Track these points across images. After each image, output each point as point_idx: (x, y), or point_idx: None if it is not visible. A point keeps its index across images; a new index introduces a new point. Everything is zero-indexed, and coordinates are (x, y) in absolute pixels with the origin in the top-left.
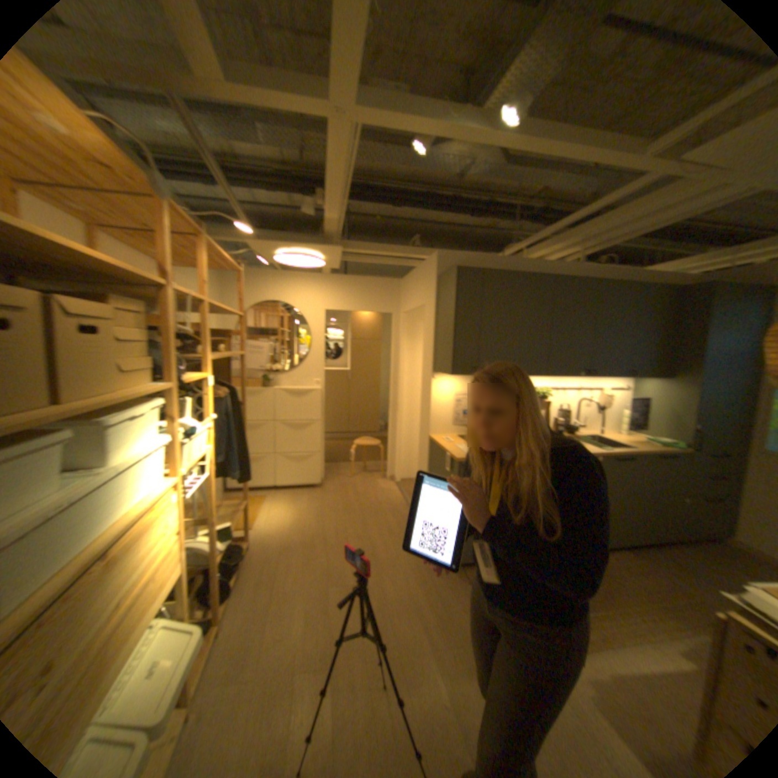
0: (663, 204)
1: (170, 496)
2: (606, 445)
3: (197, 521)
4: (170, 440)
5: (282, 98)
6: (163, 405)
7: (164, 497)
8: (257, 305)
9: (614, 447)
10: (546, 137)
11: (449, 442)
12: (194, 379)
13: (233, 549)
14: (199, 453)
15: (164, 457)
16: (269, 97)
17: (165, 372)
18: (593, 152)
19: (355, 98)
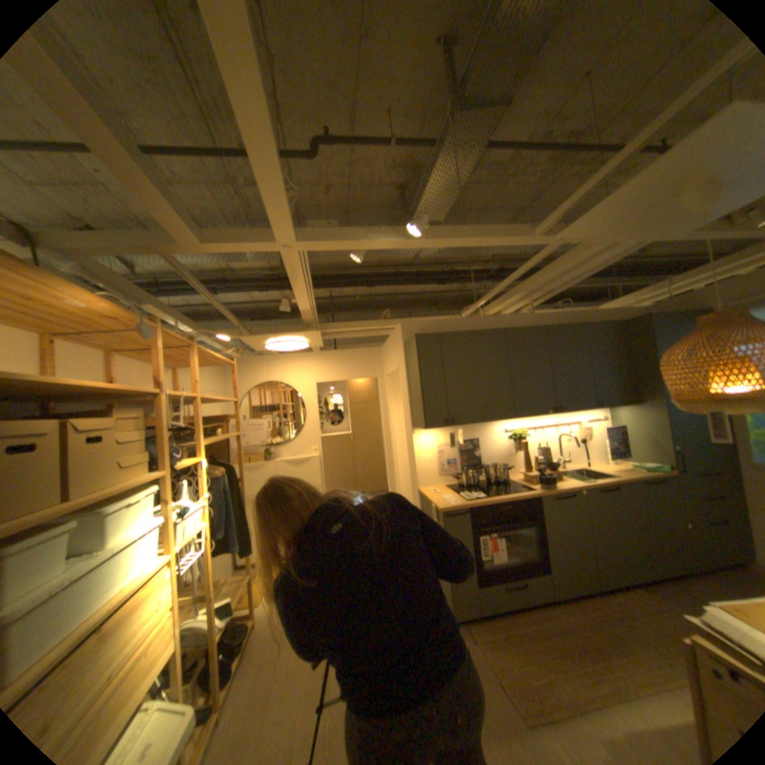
0: (578, 261)
1: (162, 574)
2: (593, 477)
3: (200, 602)
4: (162, 522)
5: (241, 246)
6: (155, 492)
7: (155, 575)
8: (258, 385)
9: (601, 478)
10: (448, 237)
11: (435, 493)
12: (188, 464)
13: (236, 628)
14: (192, 531)
15: (157, 538)
16: (231, 247)
17: (158, 463)
18: (490, 240)
19: (294, 237)
